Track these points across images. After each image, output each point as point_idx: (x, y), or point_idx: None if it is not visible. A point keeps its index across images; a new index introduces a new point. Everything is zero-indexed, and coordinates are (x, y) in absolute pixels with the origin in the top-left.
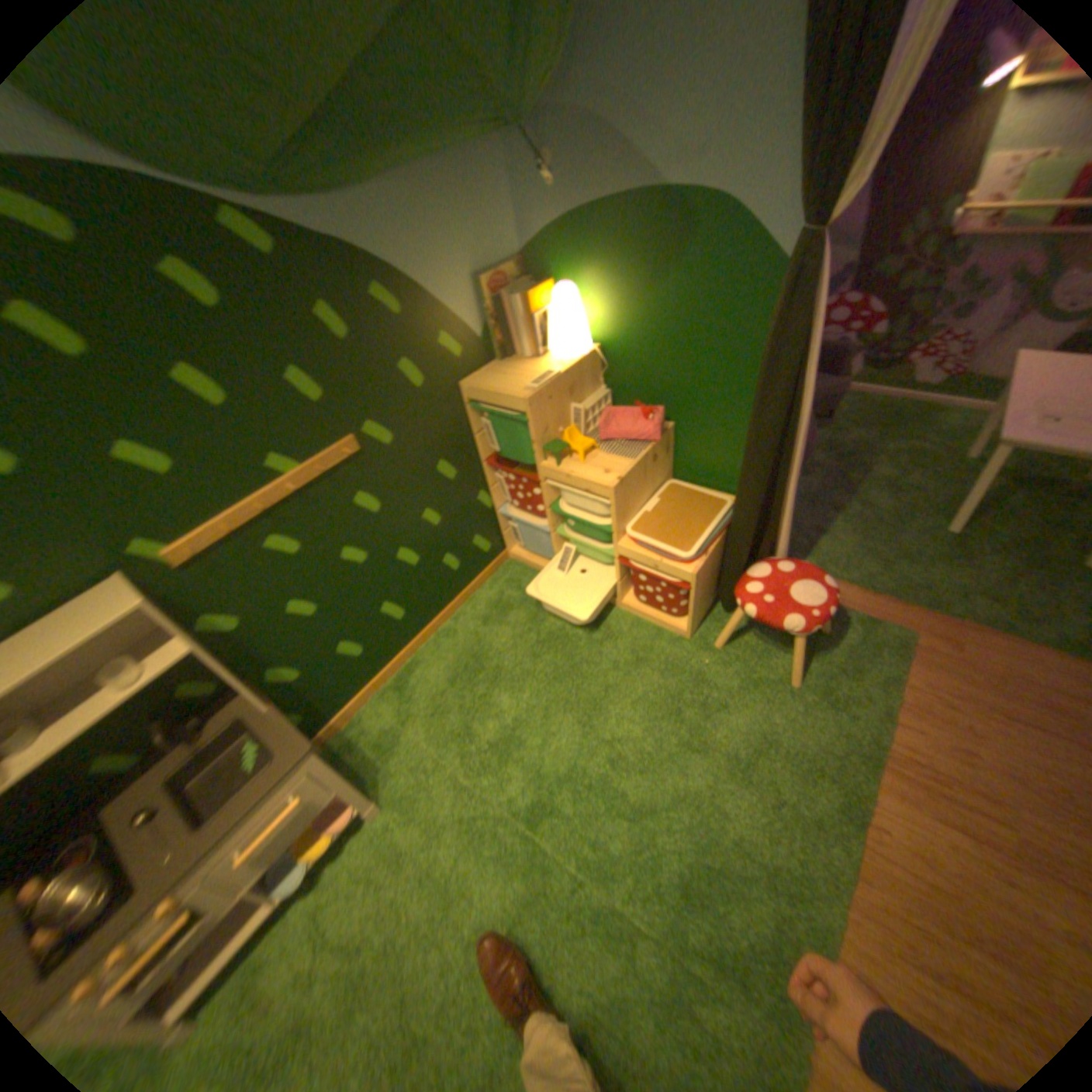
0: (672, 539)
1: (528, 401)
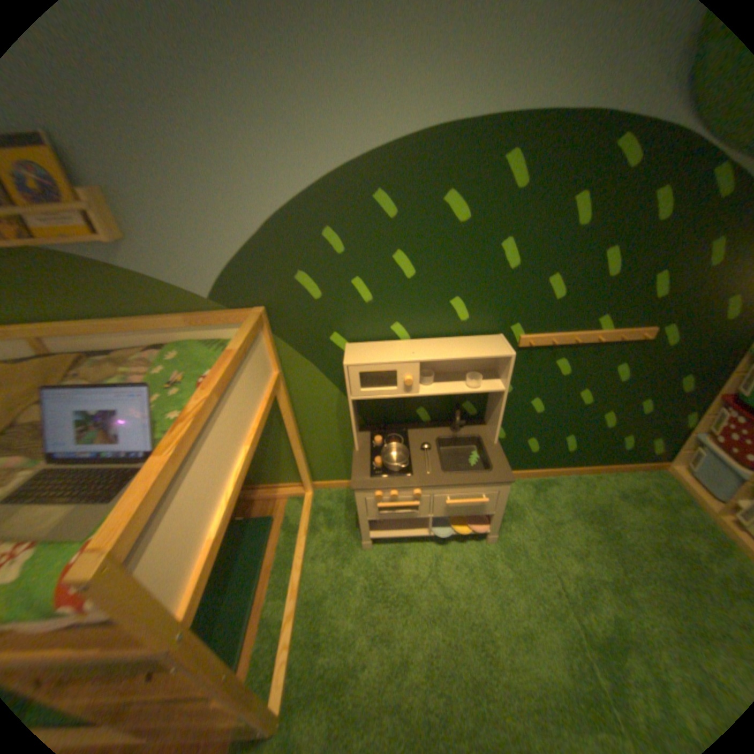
0: None
1: None
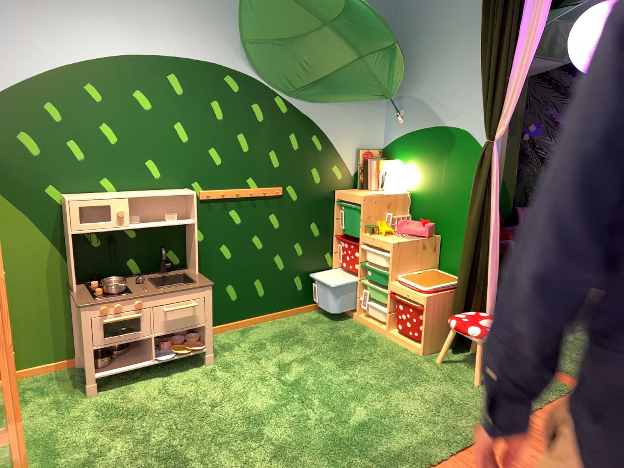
0: (421, 283)
1: (364, 197)
